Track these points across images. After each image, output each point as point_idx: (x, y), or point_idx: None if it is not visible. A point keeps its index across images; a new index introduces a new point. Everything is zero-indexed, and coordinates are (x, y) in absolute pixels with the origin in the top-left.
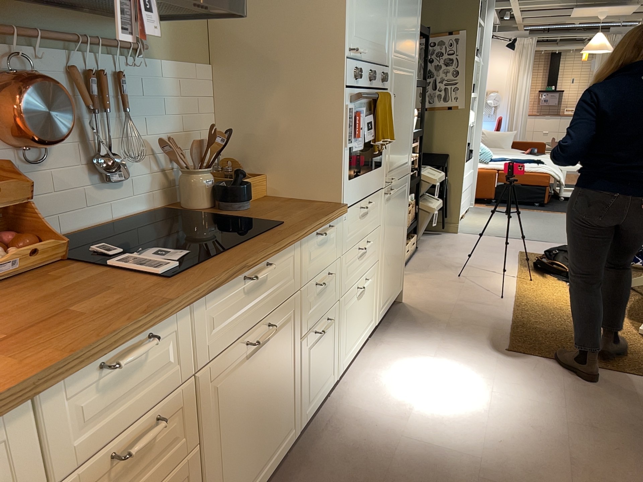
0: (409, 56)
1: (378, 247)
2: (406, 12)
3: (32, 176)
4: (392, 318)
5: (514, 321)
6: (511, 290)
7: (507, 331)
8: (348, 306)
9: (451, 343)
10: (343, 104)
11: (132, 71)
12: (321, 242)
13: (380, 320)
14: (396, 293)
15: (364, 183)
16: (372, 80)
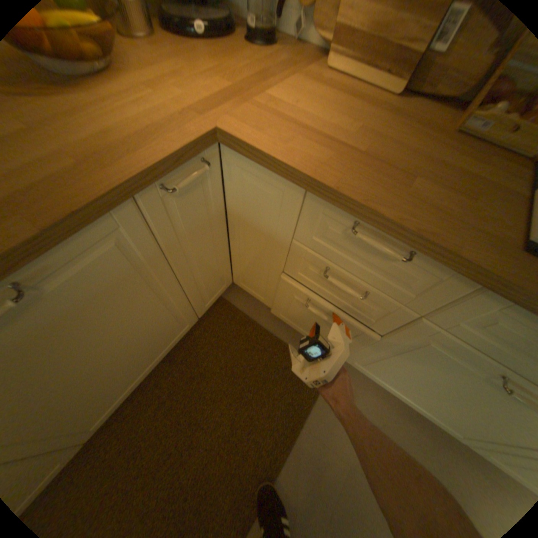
0: None
1: None
2: None
3: None
4: None
5: None
6: None
7: None
8: None
9: None
10: None
11: None
12: None
13: None
14: None
15: None
16: None
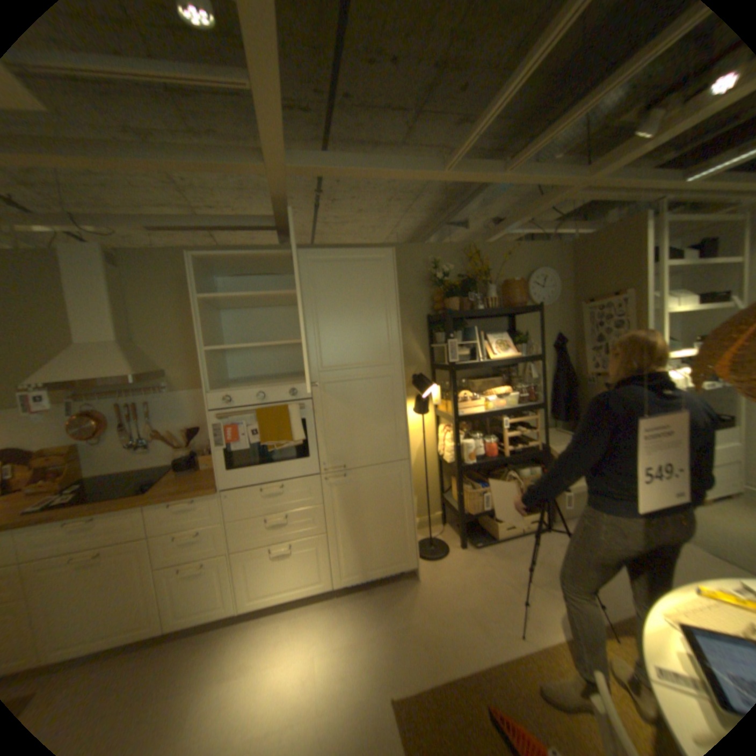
0: (367, 362)
1: (319, 523)
2: (342, 333)
3: (94, 450)
4: (381, 591)
5: (470, 678)
6: (558, 639)
7: (438, 683)
8: (246, 562)
9: (370, 649)
10: (206, 422)
11: (155, 400)
12: (175, 512)
13: (342, 587)
14: (393, 570)
15: (262, 472)
16: (261, 399)
